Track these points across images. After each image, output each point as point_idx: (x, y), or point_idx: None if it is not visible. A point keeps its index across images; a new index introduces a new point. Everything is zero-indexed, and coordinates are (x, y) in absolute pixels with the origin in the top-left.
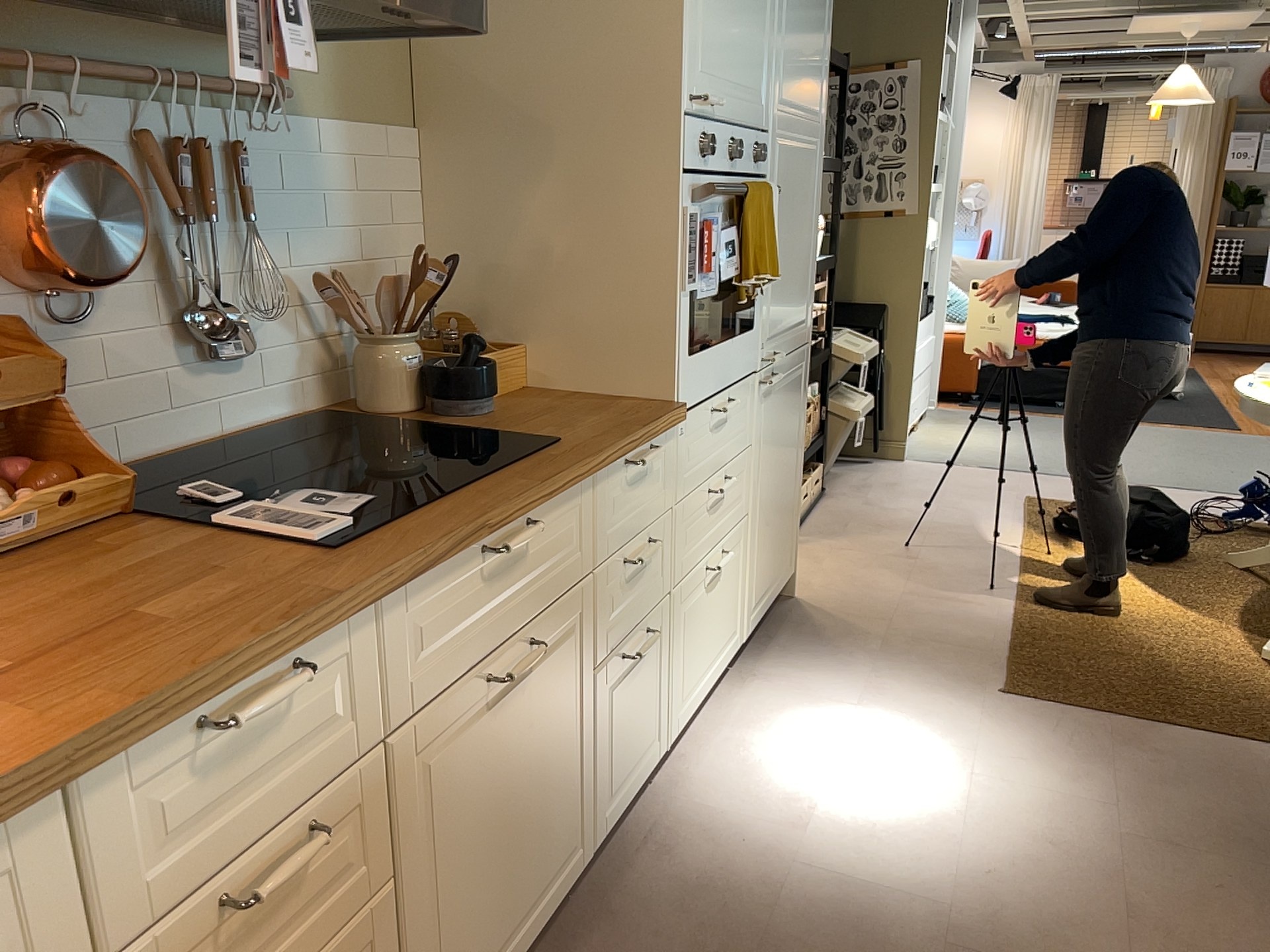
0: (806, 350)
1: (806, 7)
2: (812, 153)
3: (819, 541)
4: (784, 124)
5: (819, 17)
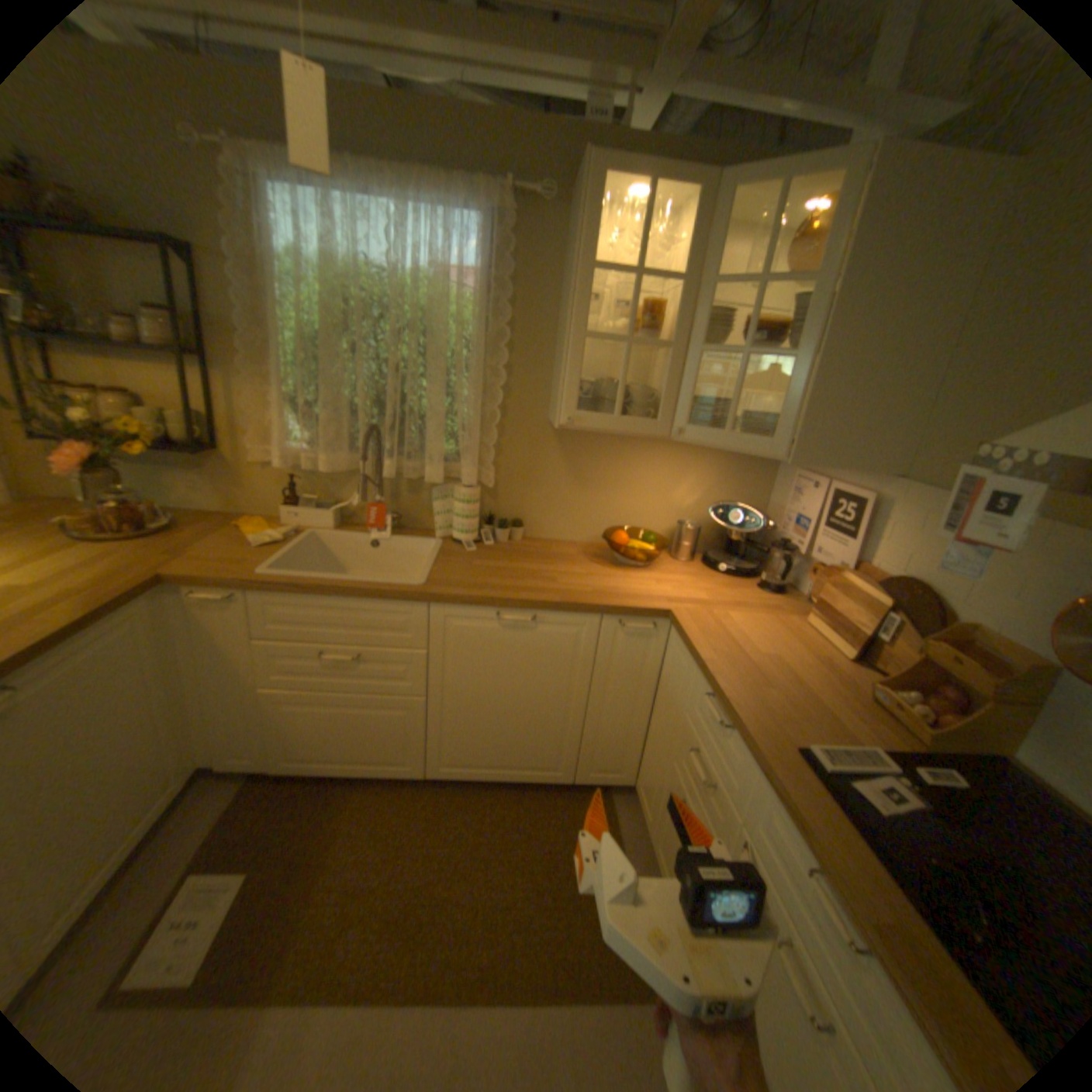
0: None
1: None
2: None
3: None
4: None
5: None
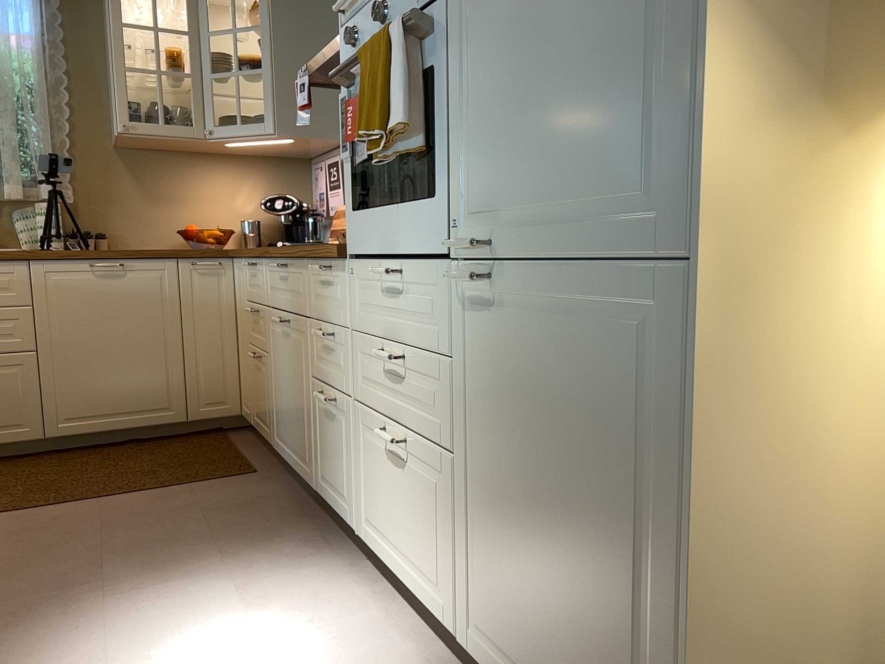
0: (669, 281)
1: None
2: None
3: None
4: None
5: None
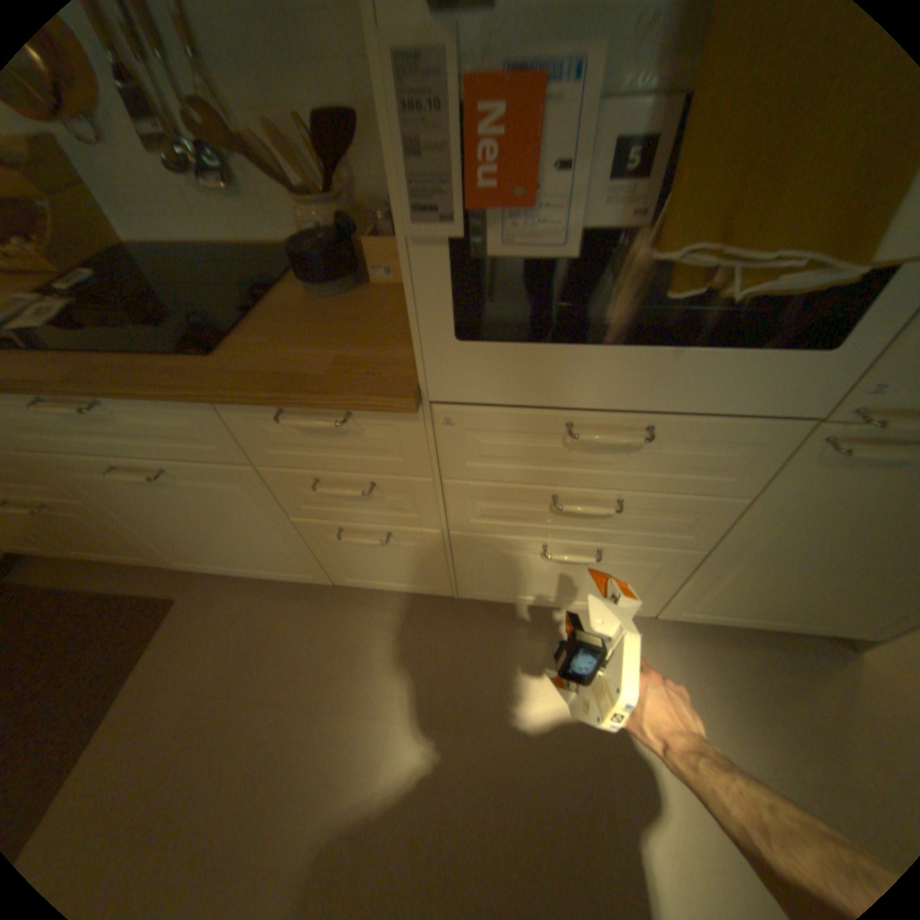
0: None
1: None
2: None
3: None
4: None
5: None
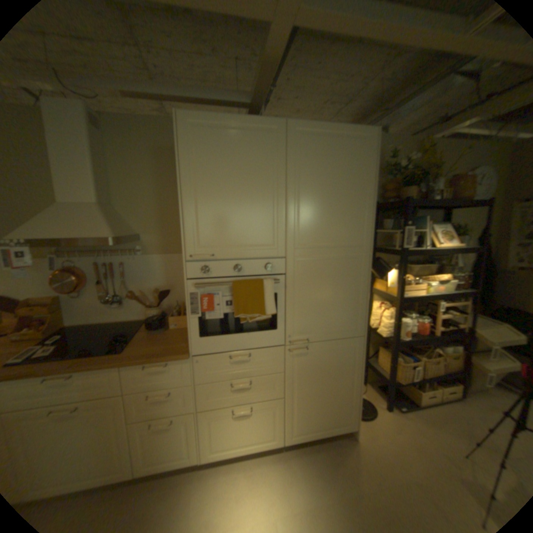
0: (357, 340)
1: (329, 203)
2: (351, 259)
3: (417, 424)
4: (304, 251)
5: (350, 203)
